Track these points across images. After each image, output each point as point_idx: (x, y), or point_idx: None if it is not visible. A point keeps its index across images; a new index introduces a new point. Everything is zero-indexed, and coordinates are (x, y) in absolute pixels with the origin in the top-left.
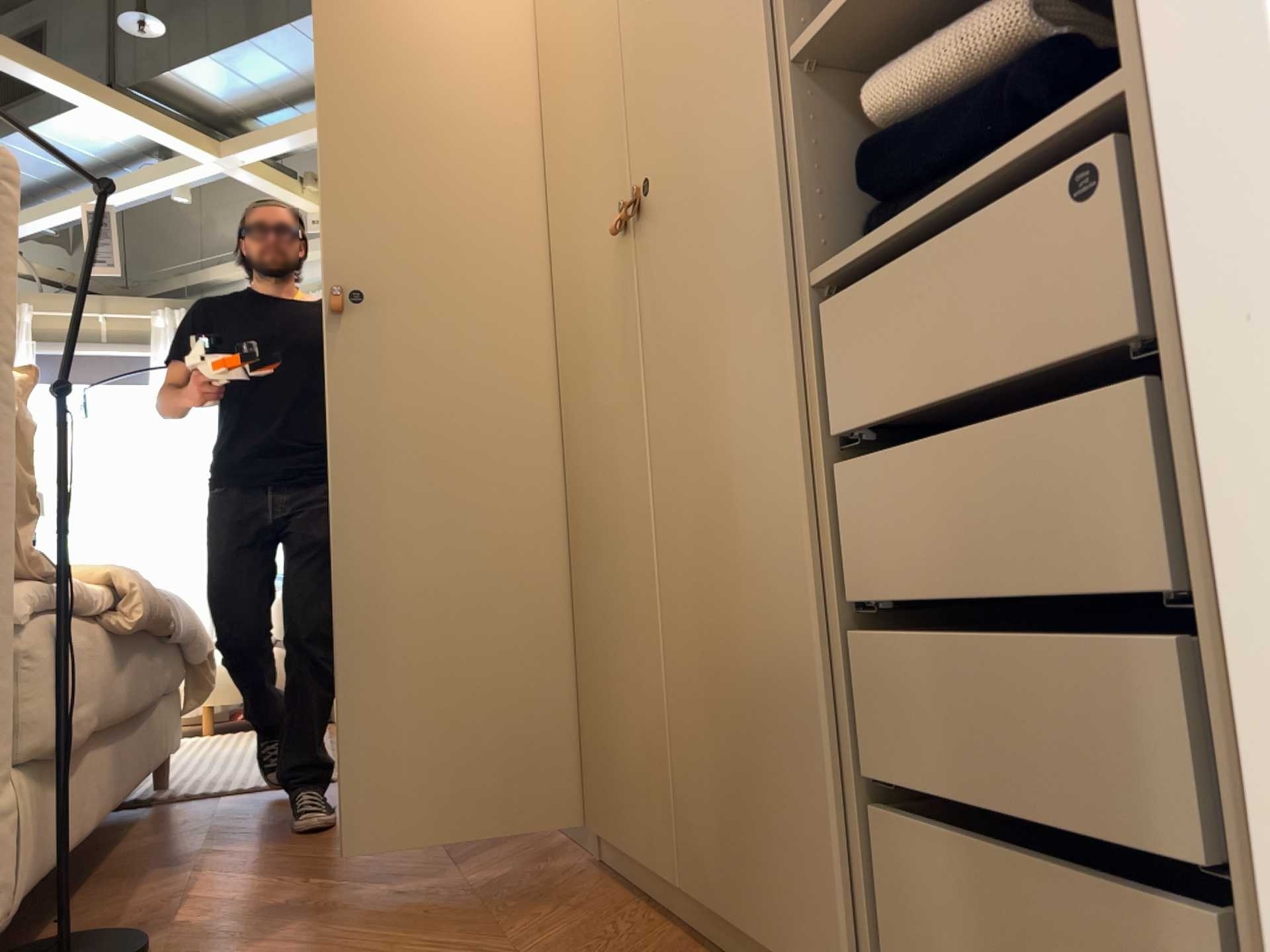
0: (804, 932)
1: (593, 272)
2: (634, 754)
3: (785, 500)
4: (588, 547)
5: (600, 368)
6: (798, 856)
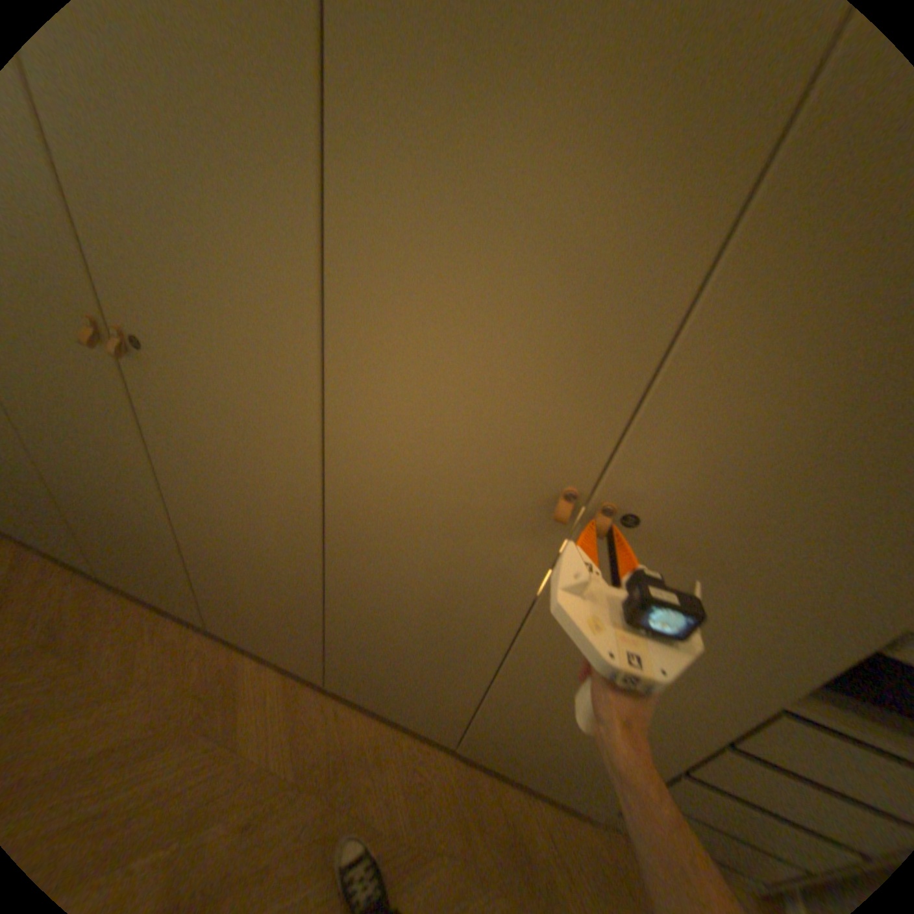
0: (581, 815)
1: (454, 476)
2: (412, 712)
3: (689, 762)
4: (362, 616)
5: (436, 550)
6: (593, 807)
